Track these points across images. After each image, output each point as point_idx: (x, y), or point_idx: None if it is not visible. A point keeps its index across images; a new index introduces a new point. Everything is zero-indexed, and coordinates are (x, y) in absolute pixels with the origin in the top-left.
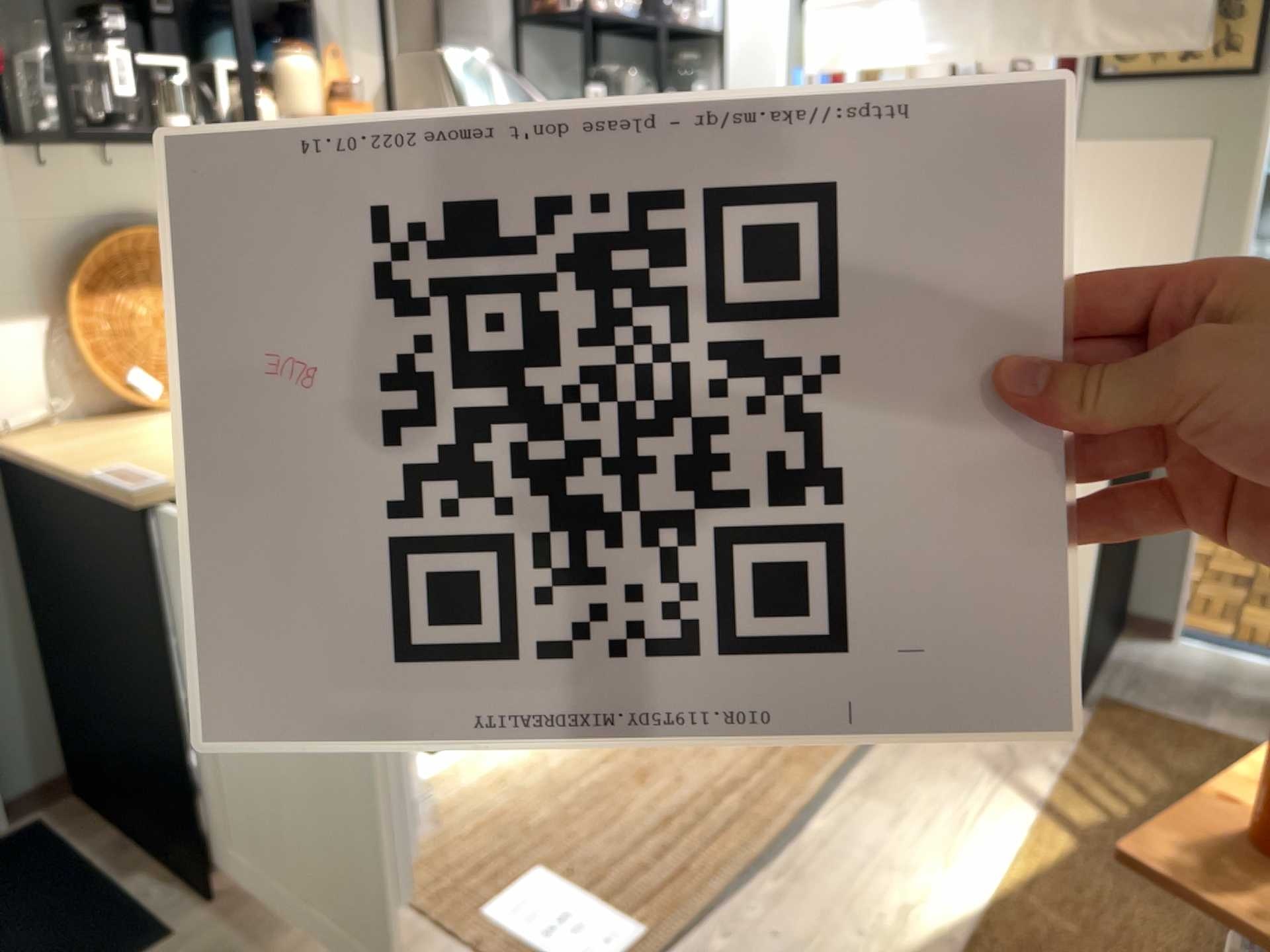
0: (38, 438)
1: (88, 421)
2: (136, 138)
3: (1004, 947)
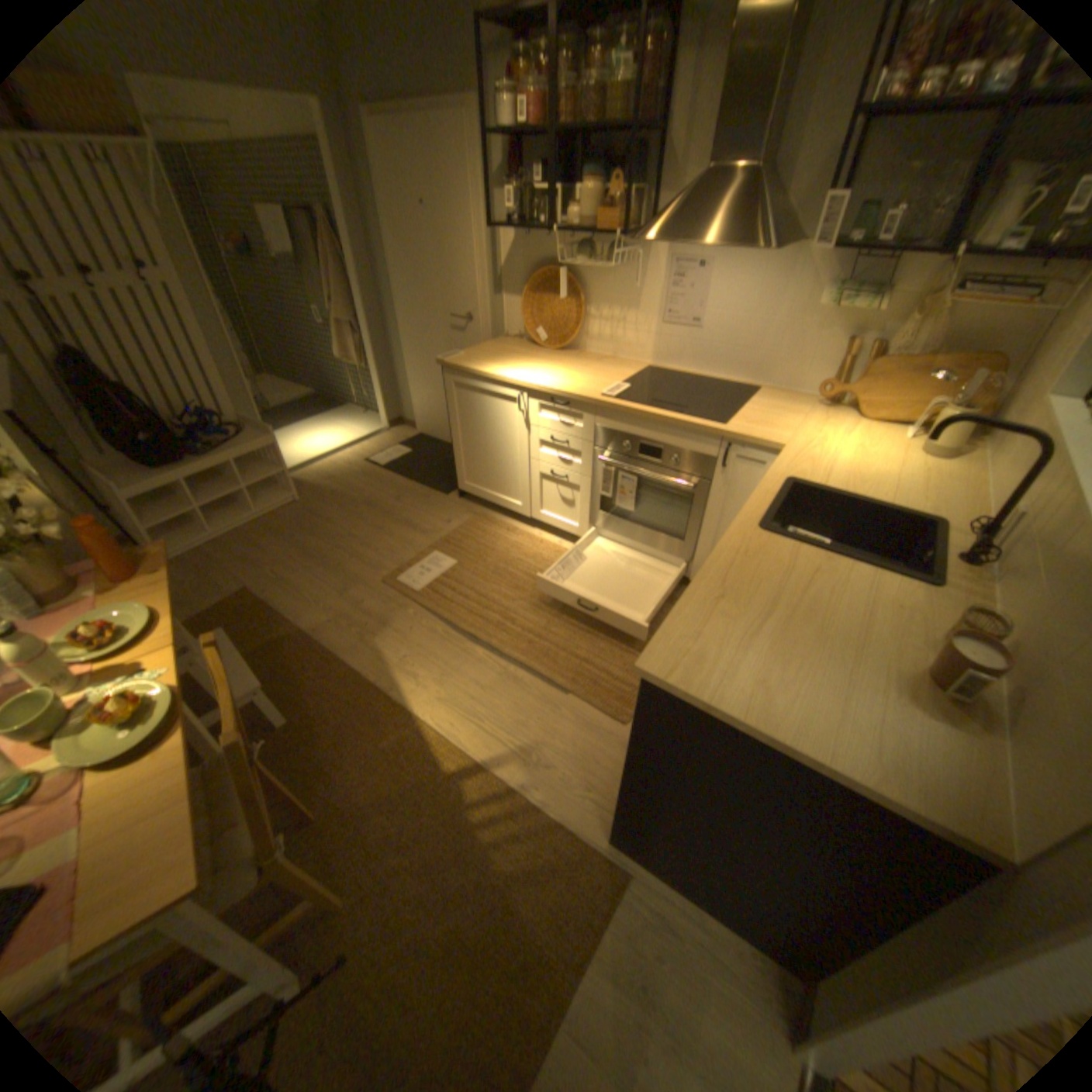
0: (506, 340)
1: (528, 341)
2: (561, 224)
3: (382, 708)
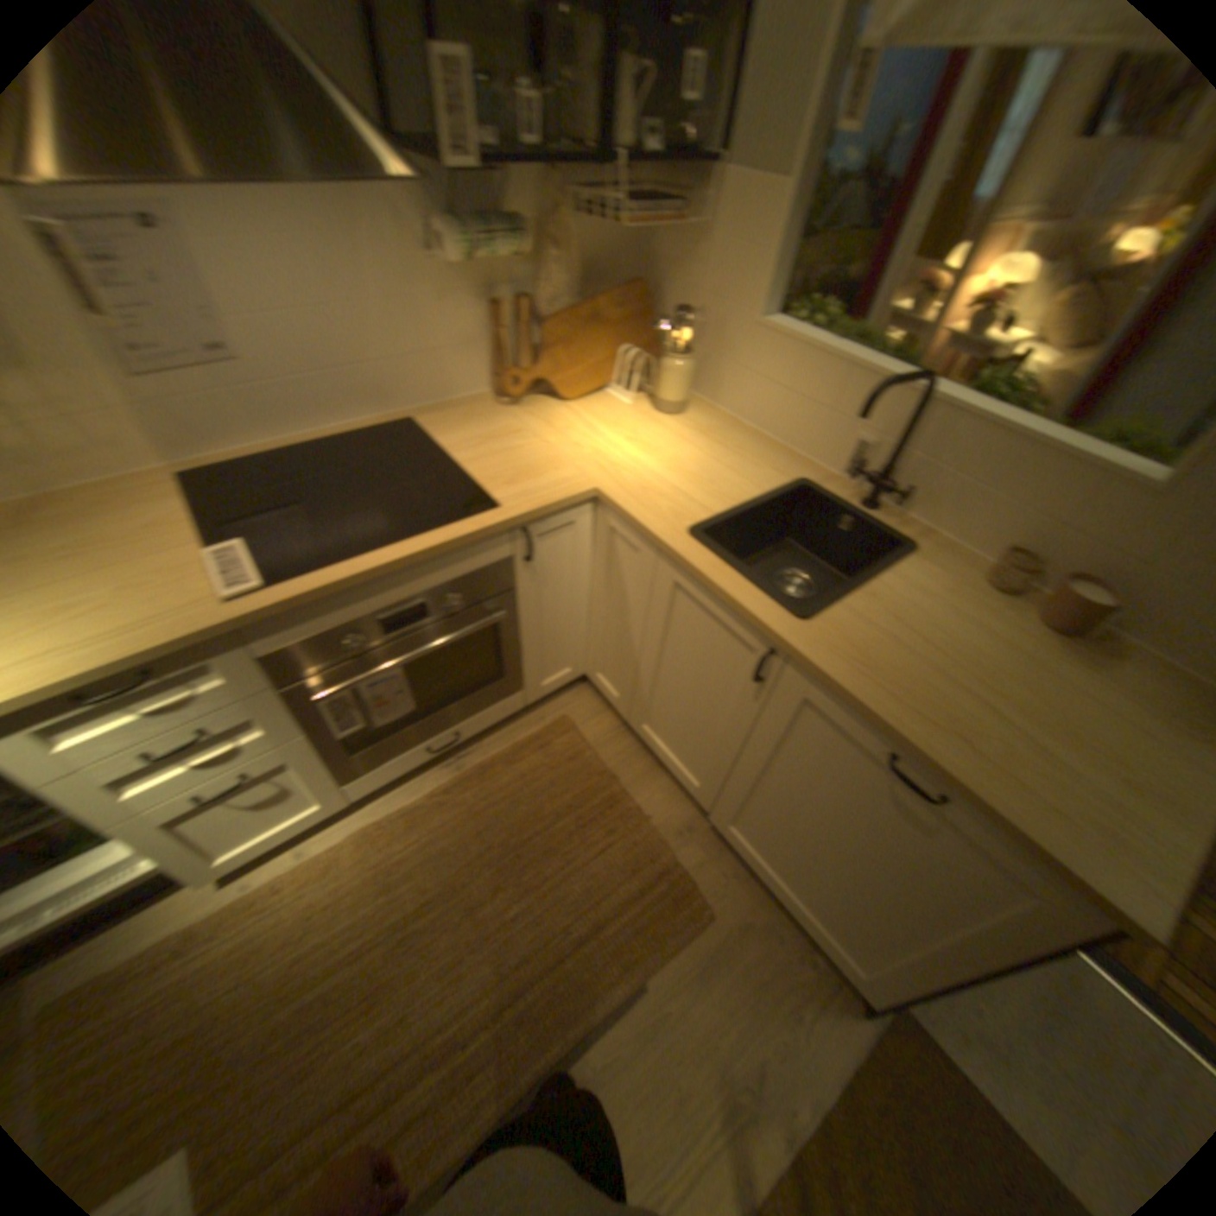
0: None
1: None
2: None
3: None
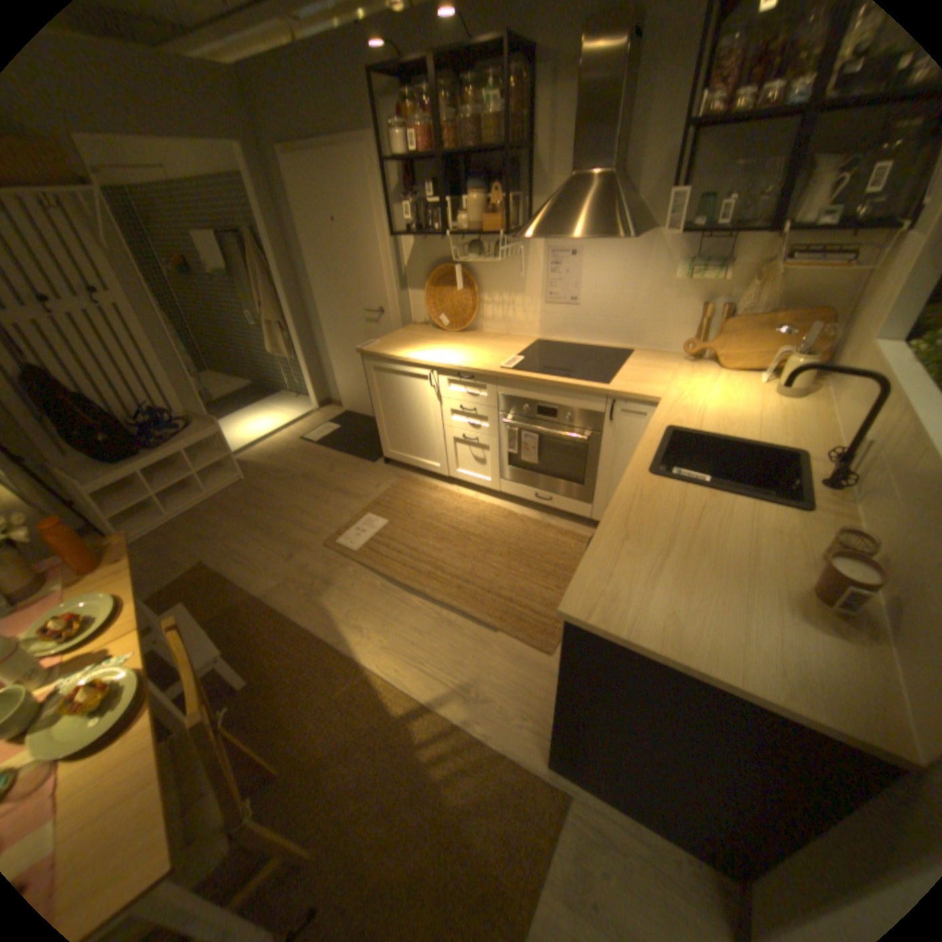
0: (414, 327)
1: (433, 327)
2: (453, 229)
3: (333, 661)
